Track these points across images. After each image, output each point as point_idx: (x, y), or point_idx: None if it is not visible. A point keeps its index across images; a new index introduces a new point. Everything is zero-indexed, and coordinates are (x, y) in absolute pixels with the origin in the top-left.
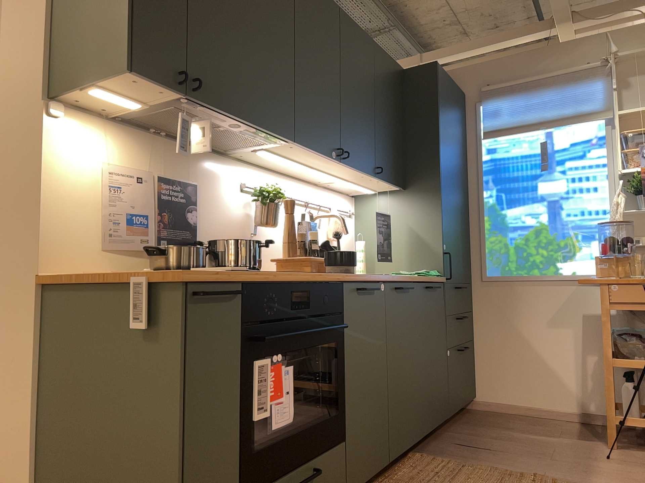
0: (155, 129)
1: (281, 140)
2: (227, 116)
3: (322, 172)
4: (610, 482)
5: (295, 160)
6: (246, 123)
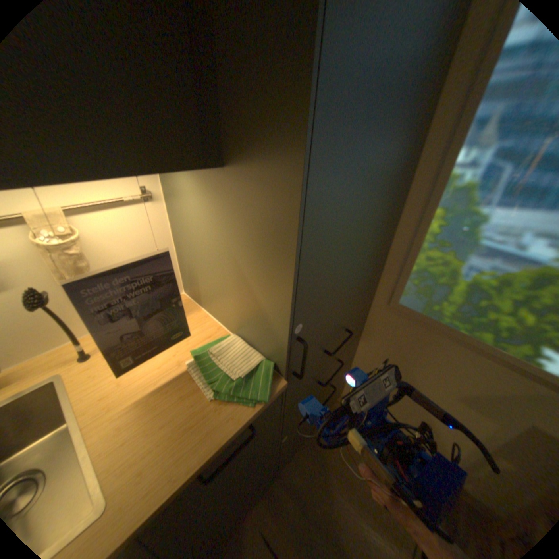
0: None
1: None
2: None
3: None
4: None
5: None
6: None
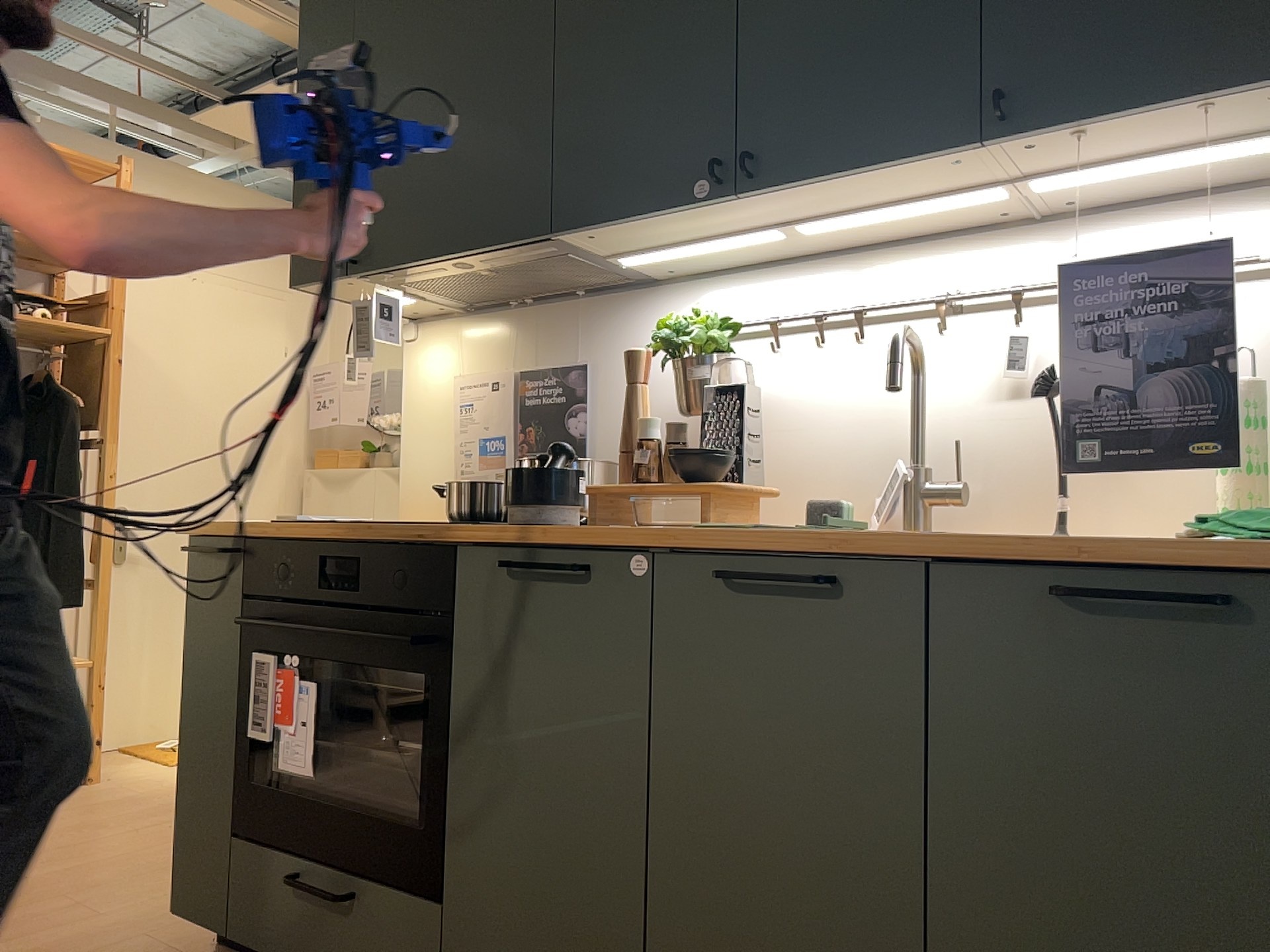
0: (512, 301)
1: (560, 240)
2: (423, 266)
3: (849, 218)
4: None
5: (710, 237)
6: (452, 258)
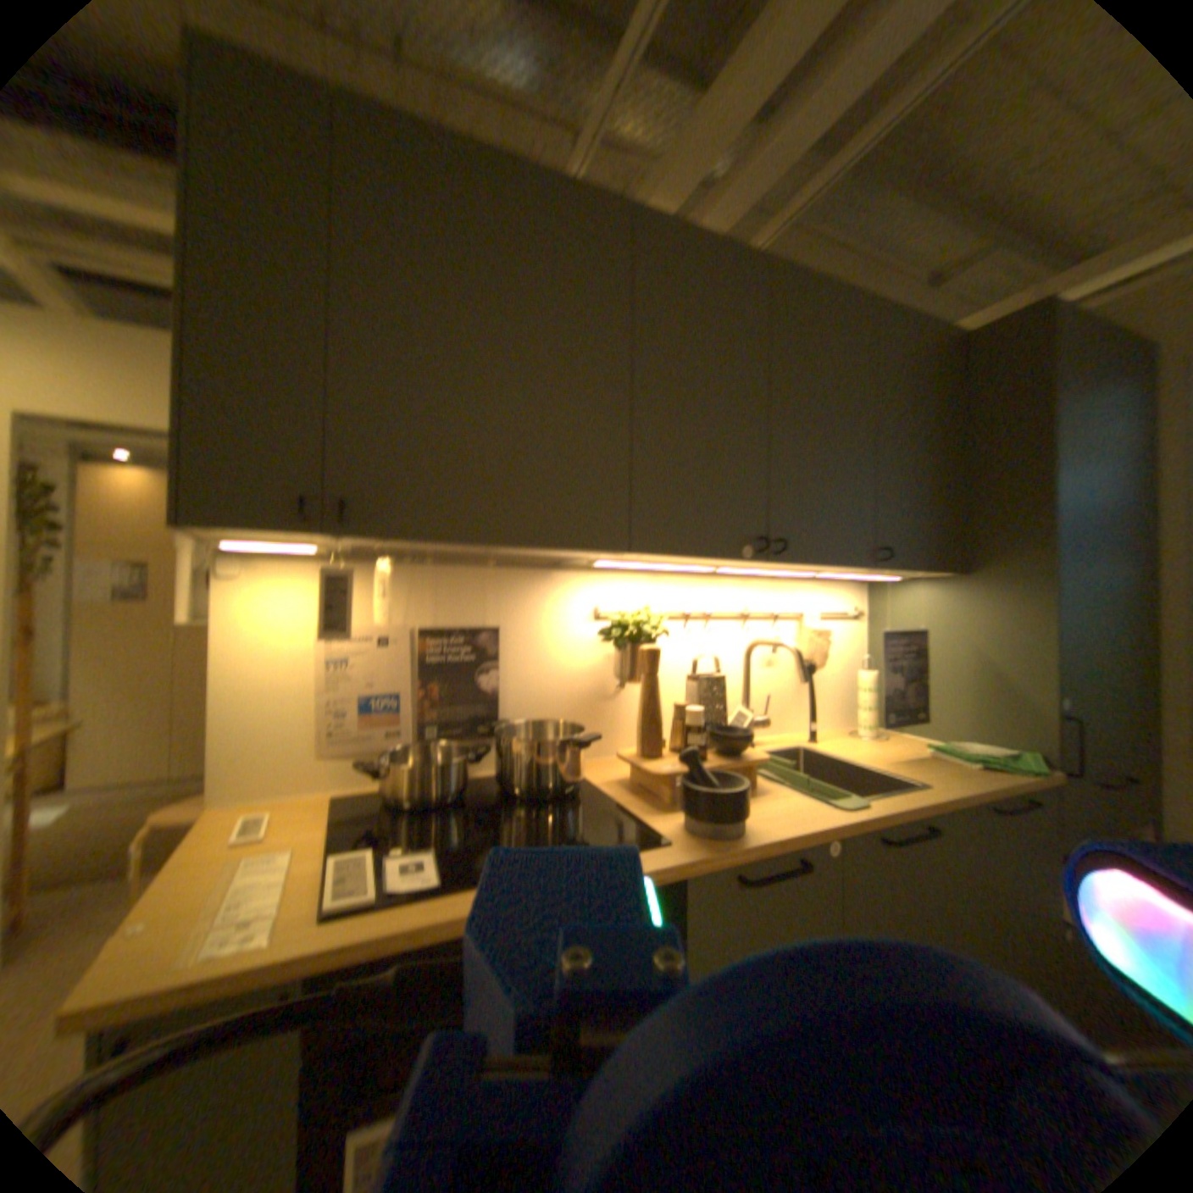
0: (408, 555)
1: (608, 550)
2: (447, 542)
3: (753, 569)
4: None
5: (679, 563)
6: (496, 544)
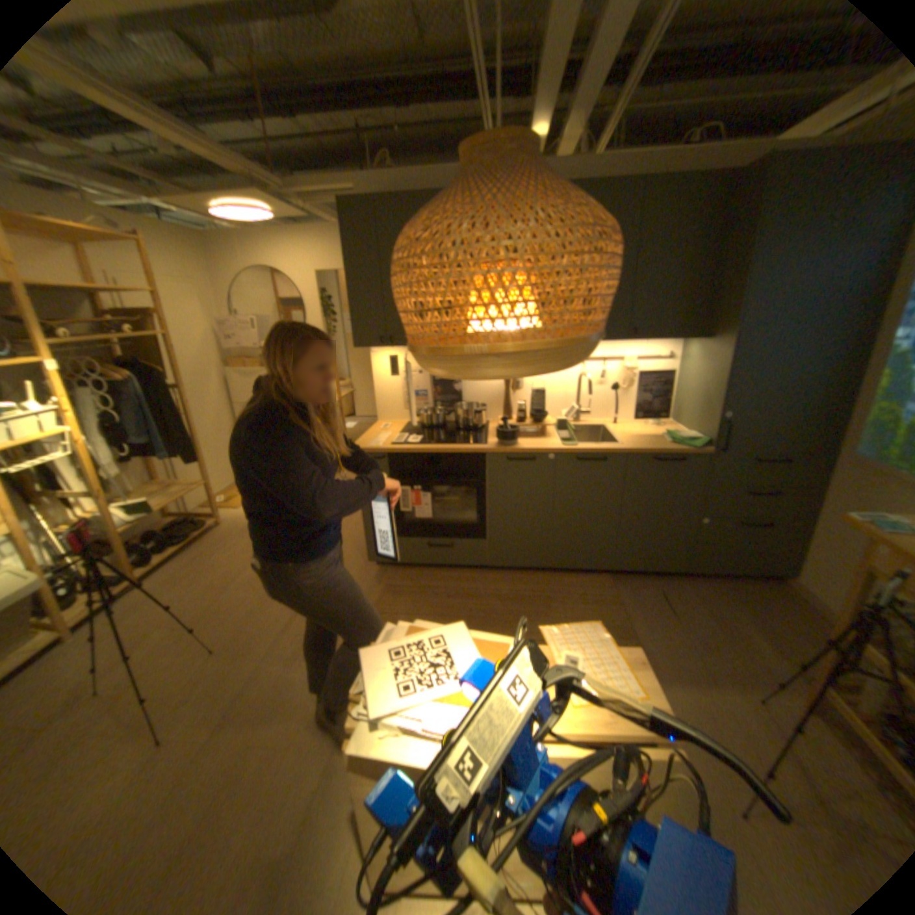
0: None
1: None
2: None
3: None
4: (684, 702)
5: None
6: None
